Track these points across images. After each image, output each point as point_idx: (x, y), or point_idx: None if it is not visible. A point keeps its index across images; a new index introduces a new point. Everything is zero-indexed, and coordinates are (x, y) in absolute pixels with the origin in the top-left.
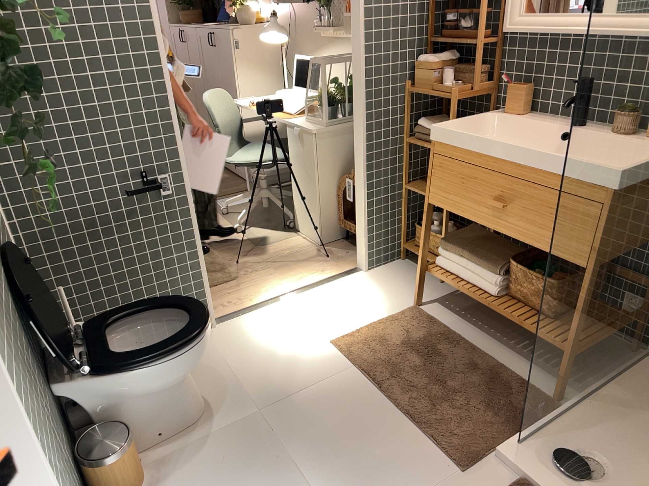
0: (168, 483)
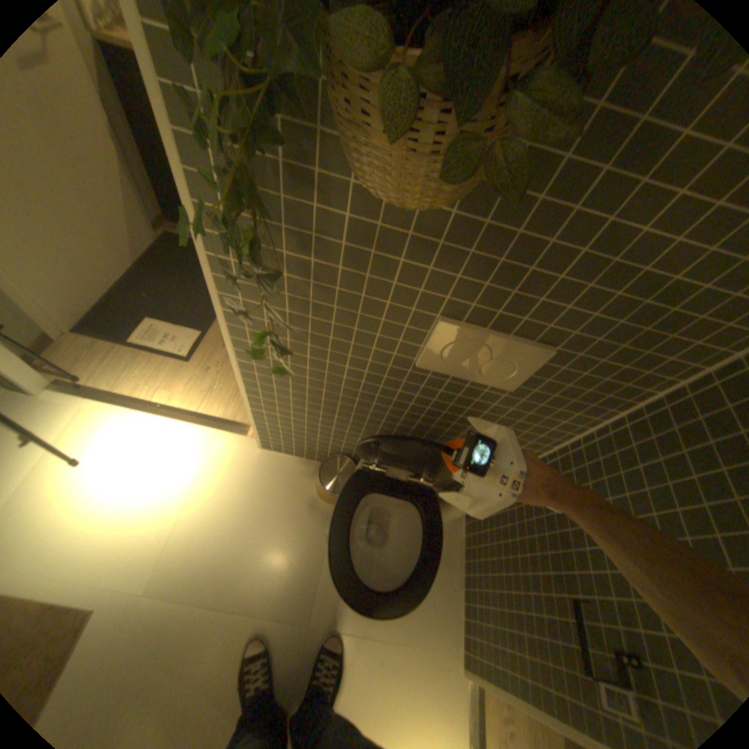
0: (305, 516)
